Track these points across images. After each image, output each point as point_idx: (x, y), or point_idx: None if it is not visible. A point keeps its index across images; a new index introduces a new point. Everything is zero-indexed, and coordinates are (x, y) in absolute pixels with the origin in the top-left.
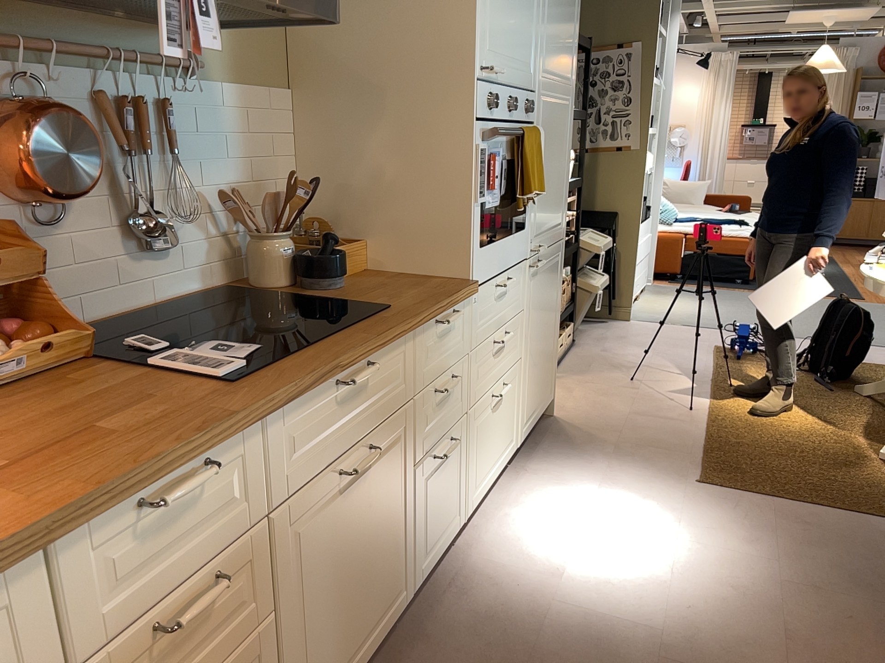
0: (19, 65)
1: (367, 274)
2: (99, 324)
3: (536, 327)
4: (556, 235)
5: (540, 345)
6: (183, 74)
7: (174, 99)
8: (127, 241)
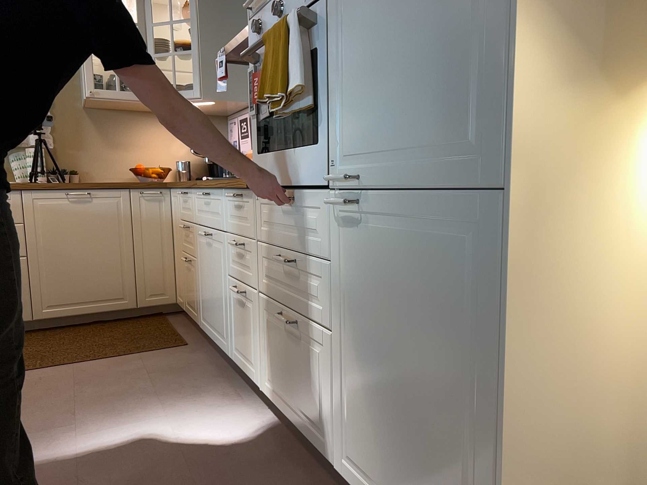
0: None
1: None
2: None
3: (369, 325)
4: (444, 174)
5: (386, 375)
6: None
7: None
8: None
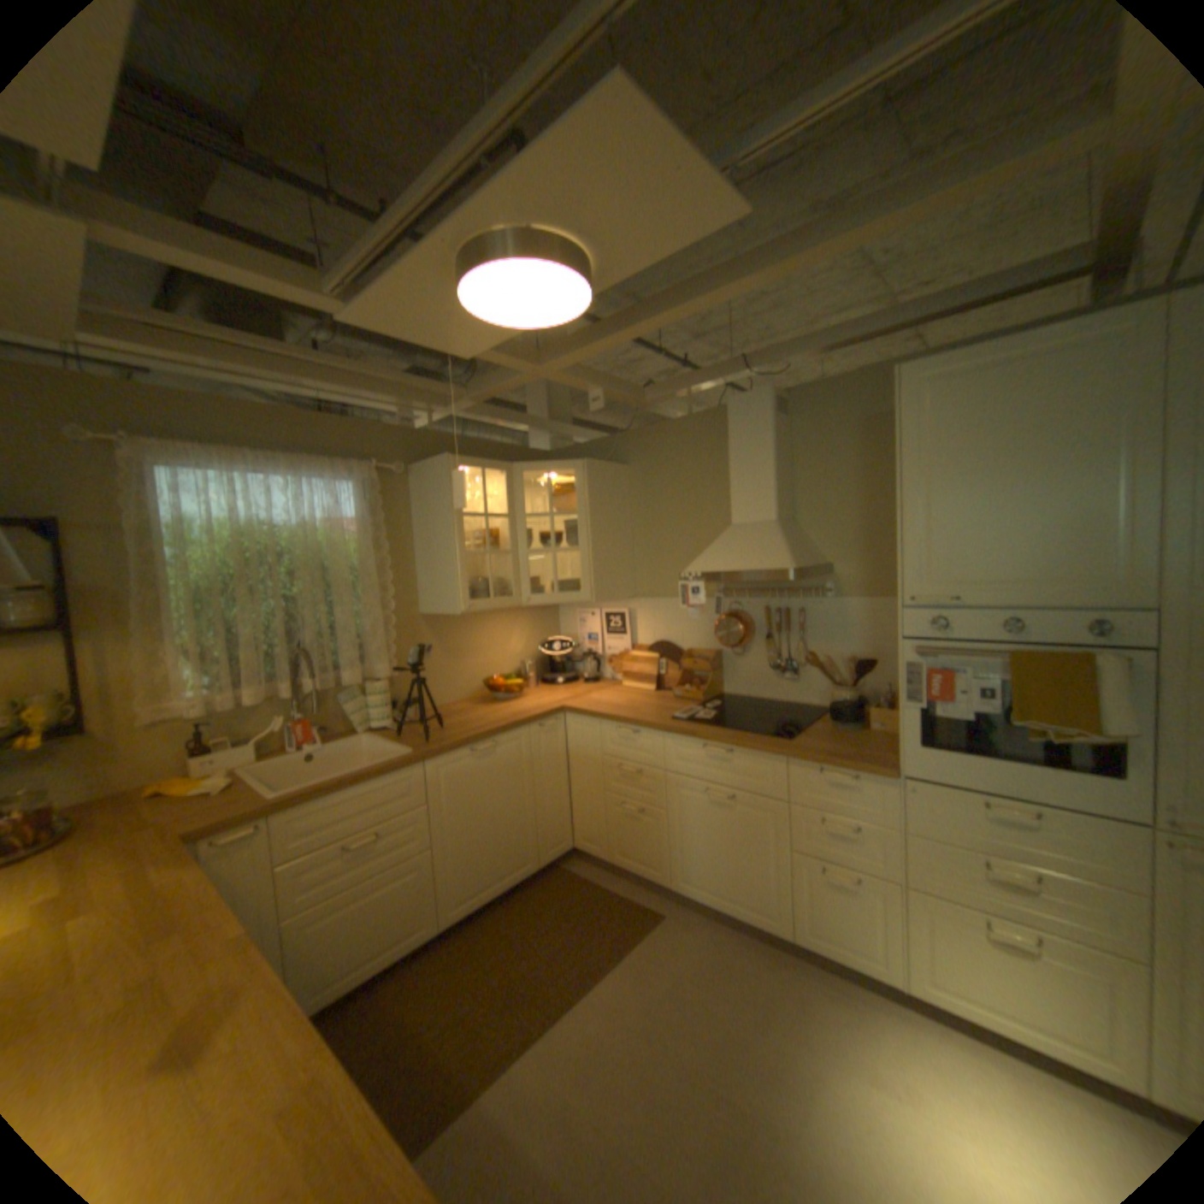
0: (735, 599)
1: (900, 738)
2: (757, 700)
3: None
4: None
5: None
6: (822, 595)
7: (811, 608)
8: (783, 670)
